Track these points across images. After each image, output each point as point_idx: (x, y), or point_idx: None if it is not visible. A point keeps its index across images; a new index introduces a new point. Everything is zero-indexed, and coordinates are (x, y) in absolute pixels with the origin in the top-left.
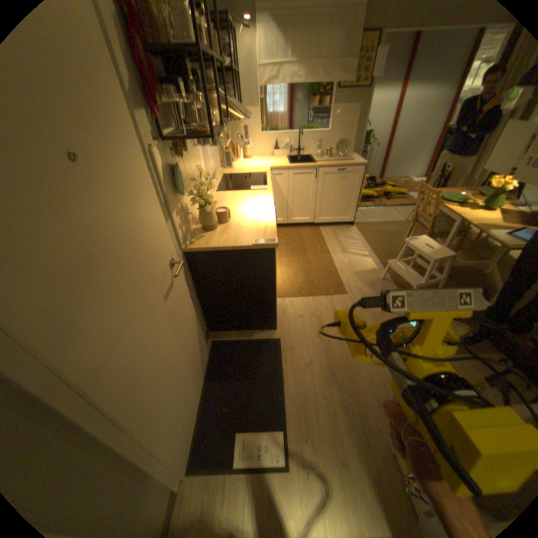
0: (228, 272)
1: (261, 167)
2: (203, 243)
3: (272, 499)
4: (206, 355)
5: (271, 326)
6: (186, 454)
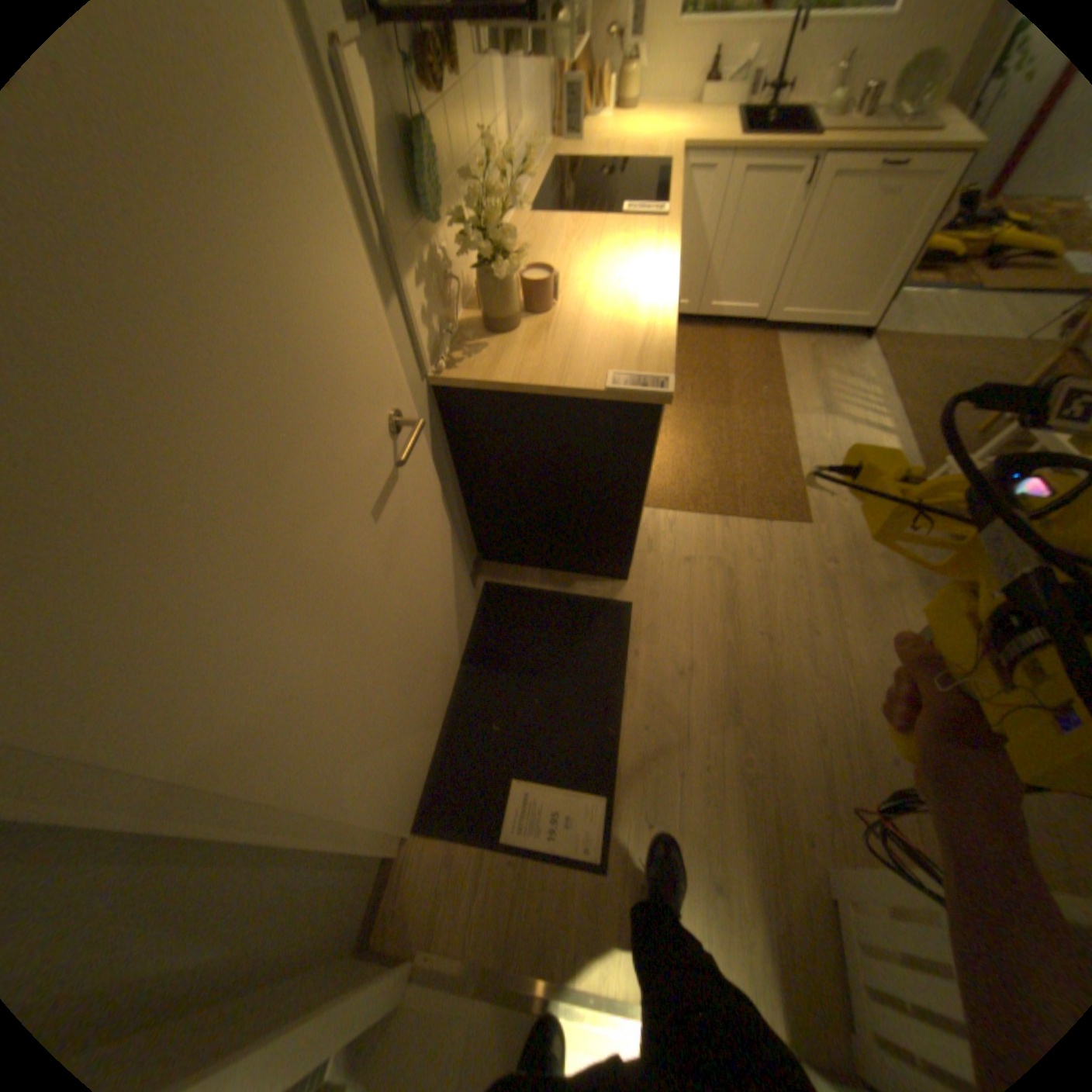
0: (535, 448)
1: (661, 143)
2: (481, 367)
3: (566, 916)
4: (471, 611)
5: (615, 573)
6: (416, 797)
